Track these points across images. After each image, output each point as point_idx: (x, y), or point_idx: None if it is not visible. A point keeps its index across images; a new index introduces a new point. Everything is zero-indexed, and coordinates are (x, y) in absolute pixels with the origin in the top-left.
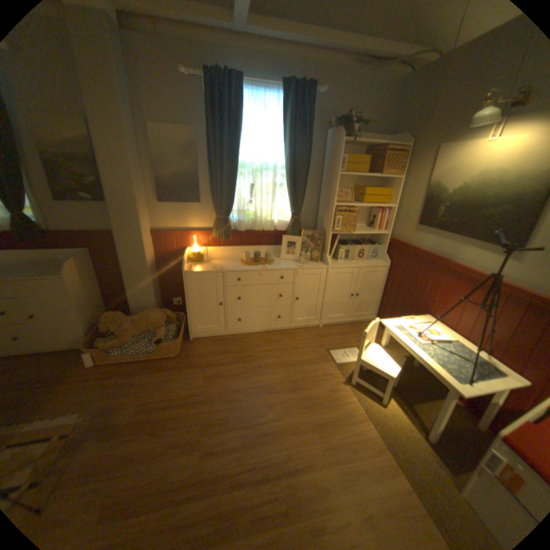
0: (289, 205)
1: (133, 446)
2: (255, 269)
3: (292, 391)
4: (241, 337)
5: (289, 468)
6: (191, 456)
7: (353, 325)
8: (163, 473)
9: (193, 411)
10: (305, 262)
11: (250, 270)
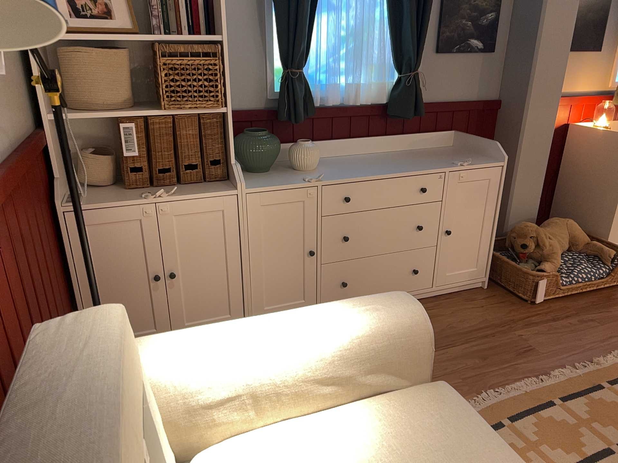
0: None
1: None
2: None
3: None
4: None
5: None
6: None
7: None
8: None
9: None
10: None
11: None
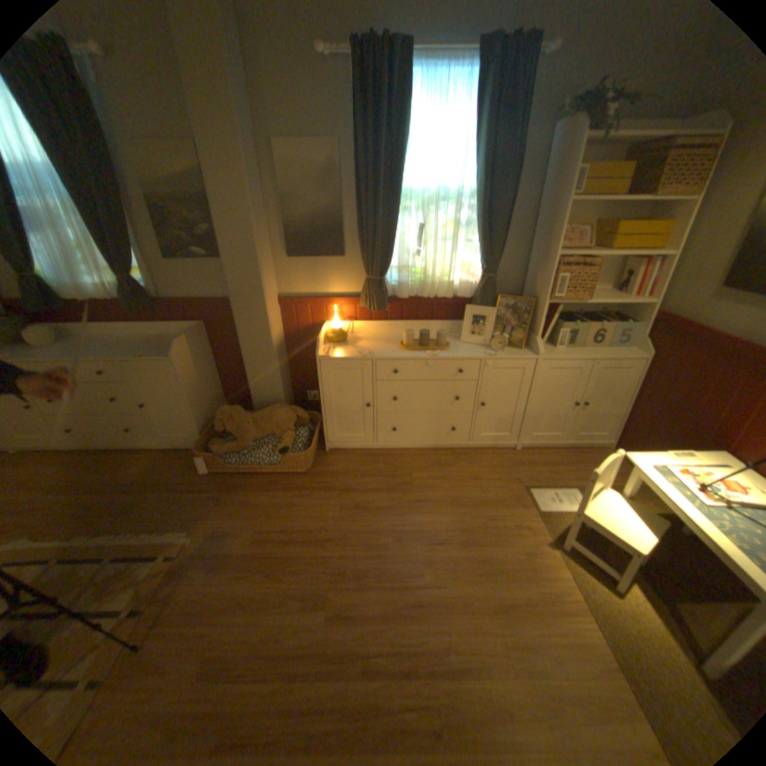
0: (479, 256)
1: (244, 587)
2: (421, 357)
3: (466, 546)
4: (396, 454)
5: (450, 665)
6: (315, 617)
7: (575, 452)
8: (277, 633)
9: (322, 554)
10: (501, 349)
11: (413, 359)
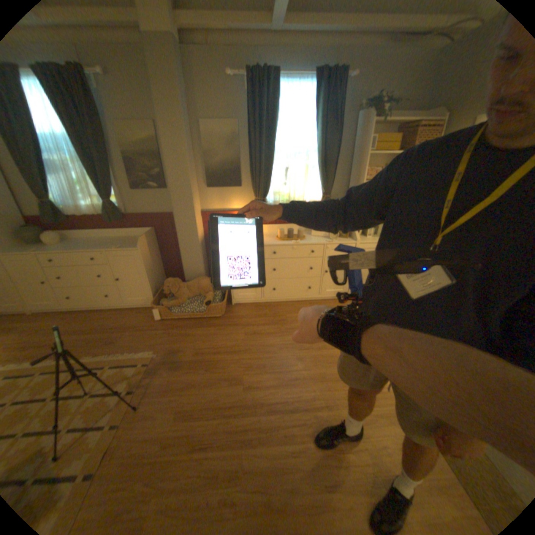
0: (320, 185)
1: (193, 376)
2: (289, 243)
3: (320, 349)
4: (275, 304)
5: (315, 404)
6: (237, 388)
7: None
8: (217, 396)
9: (237, 357)
10: (335, 238)
11: (284, 245)
